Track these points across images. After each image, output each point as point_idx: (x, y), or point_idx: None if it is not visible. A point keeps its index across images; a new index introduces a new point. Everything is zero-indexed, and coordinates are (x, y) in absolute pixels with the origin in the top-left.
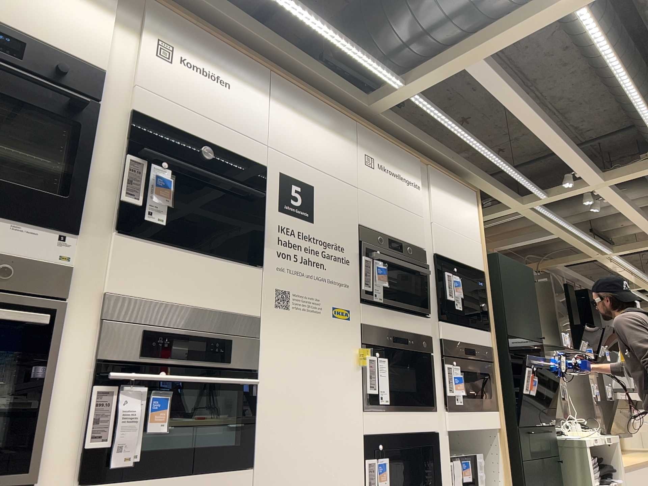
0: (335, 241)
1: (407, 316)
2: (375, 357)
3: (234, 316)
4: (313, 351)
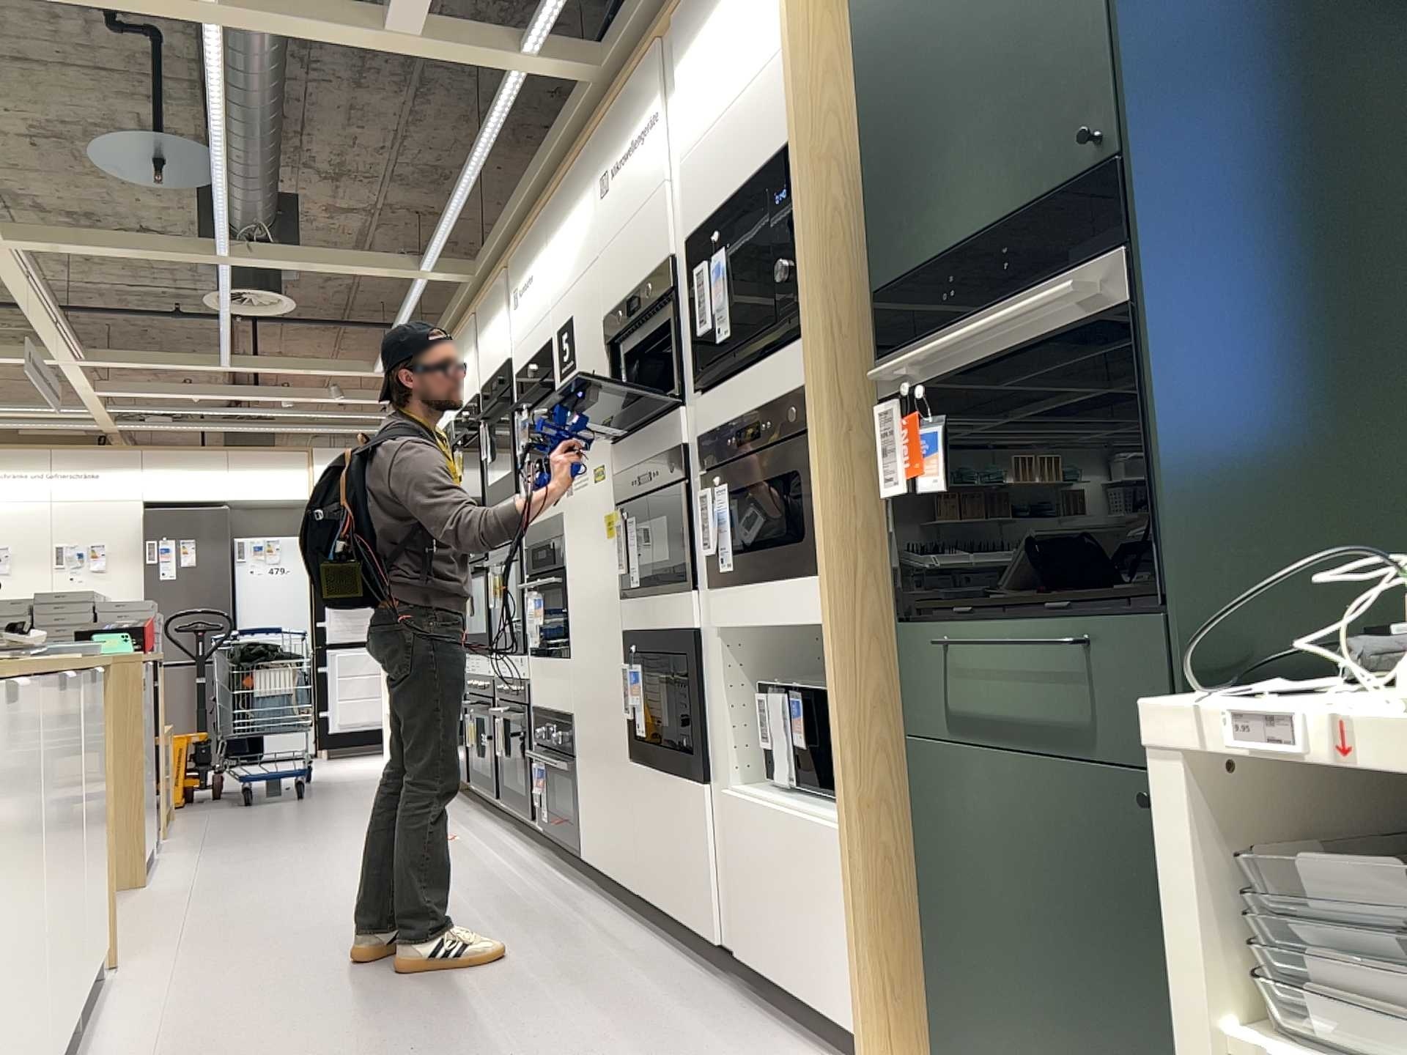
0: (590, 370)
1: (659, 427)
2: (627, 526)
3: (551, 524)
4: (586, 540)
